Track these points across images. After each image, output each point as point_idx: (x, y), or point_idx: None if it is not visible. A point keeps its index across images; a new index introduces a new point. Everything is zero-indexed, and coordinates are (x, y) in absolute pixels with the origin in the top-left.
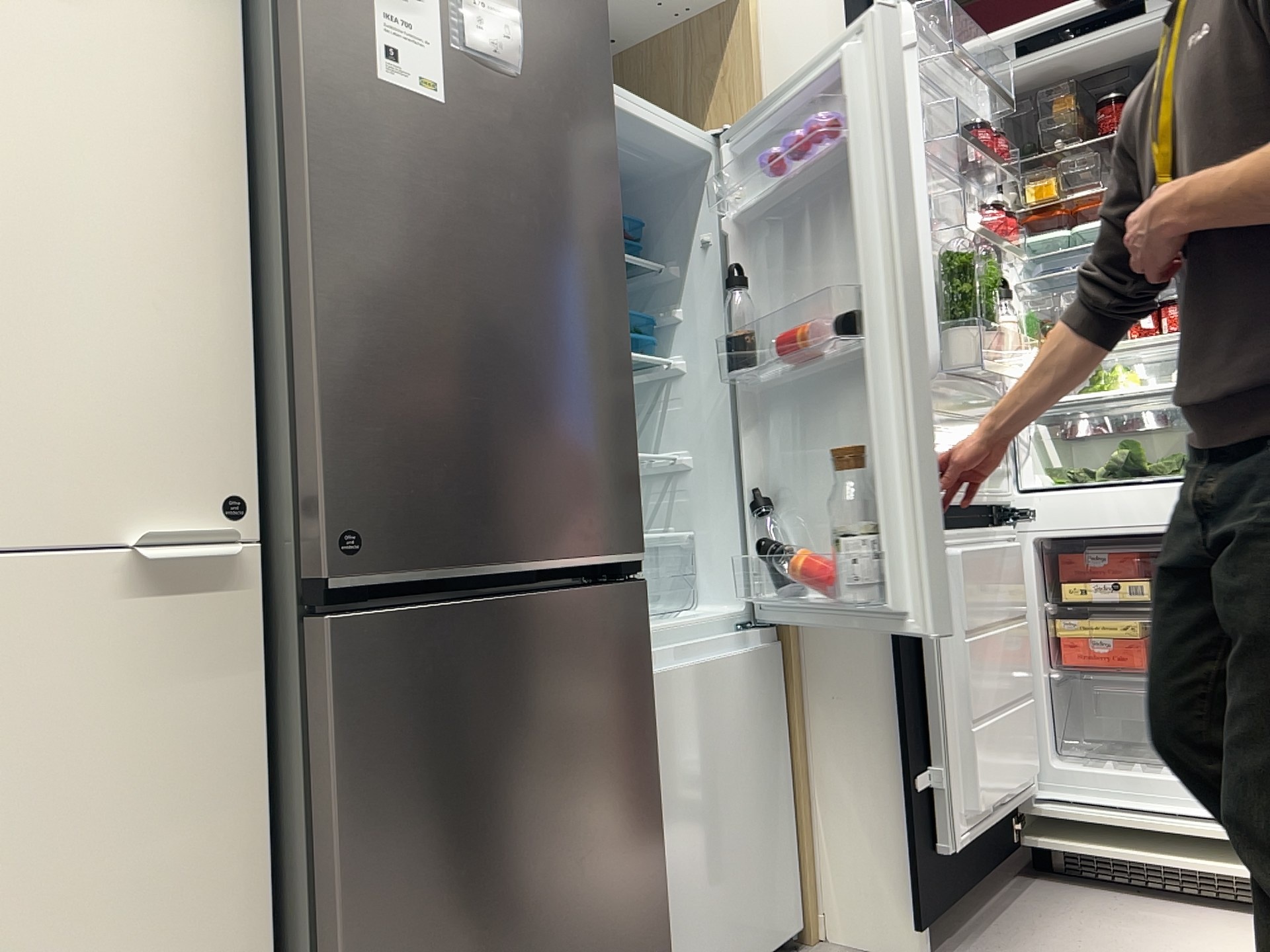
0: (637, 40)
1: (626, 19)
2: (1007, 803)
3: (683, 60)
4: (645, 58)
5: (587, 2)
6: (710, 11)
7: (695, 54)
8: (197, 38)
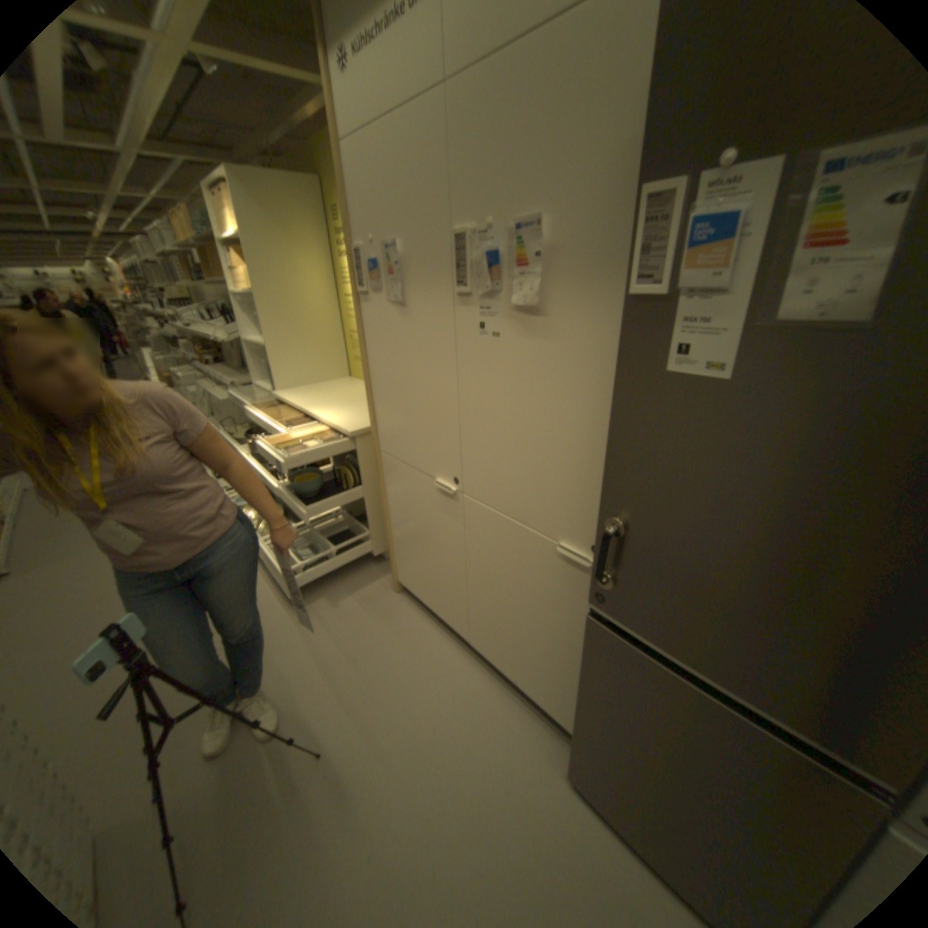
0: None
1: None
2: None
3: None
4: None
5: None
6: None
7: None
8: (613, 335)
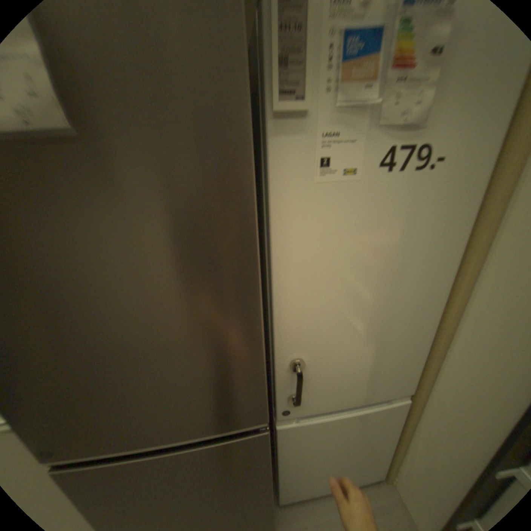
0: None
1: None
2: None
3: None
4: None
5: None
6: None
7: None
8: None
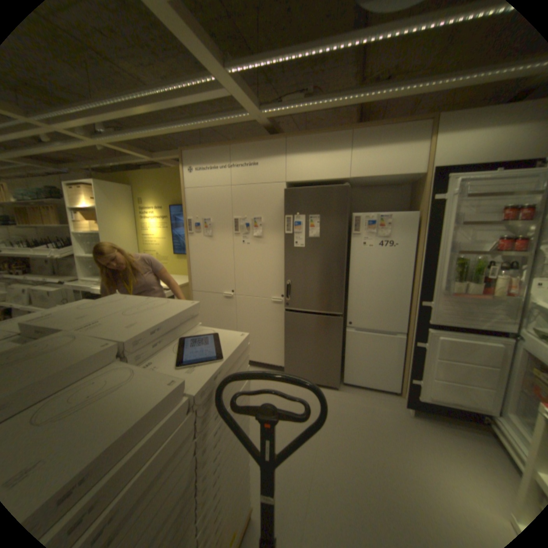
0: (416, 179)
1: (406, 179)
2: (466, 409)
3: (421, 187)
4: (419, 183)
5: (341, 216)
6: (424, 175)
7: (422, 186)
8: (280, 242)
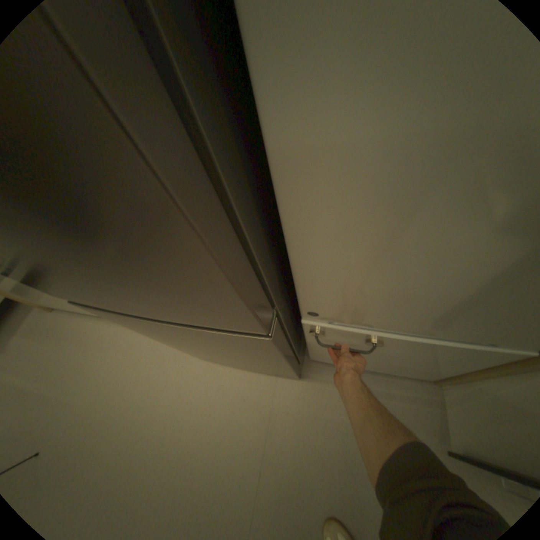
0: None
1: None
2: None
3: None
4: None
5: None
6: None
7: None
8: None
